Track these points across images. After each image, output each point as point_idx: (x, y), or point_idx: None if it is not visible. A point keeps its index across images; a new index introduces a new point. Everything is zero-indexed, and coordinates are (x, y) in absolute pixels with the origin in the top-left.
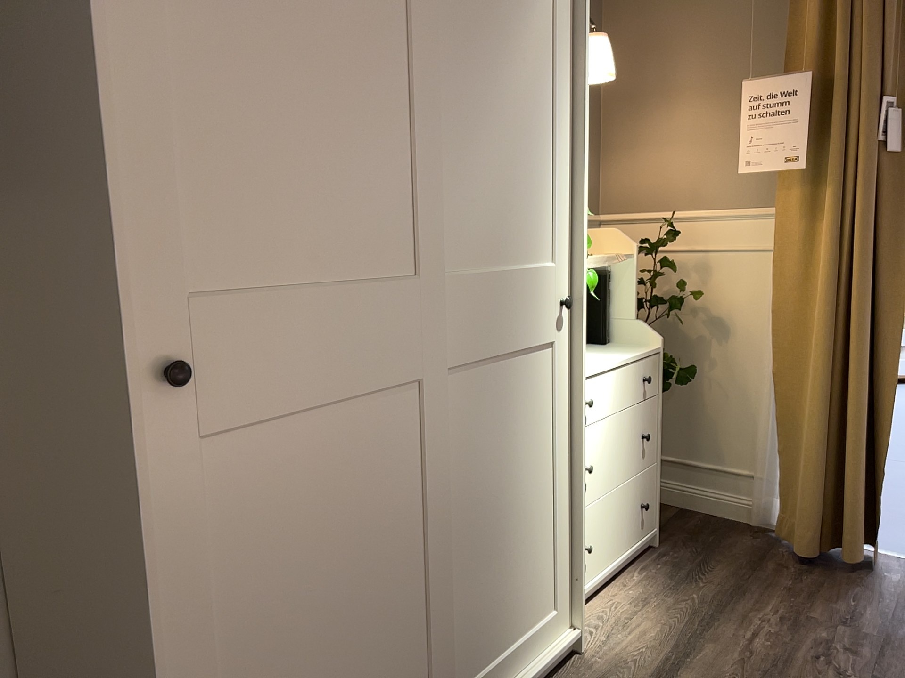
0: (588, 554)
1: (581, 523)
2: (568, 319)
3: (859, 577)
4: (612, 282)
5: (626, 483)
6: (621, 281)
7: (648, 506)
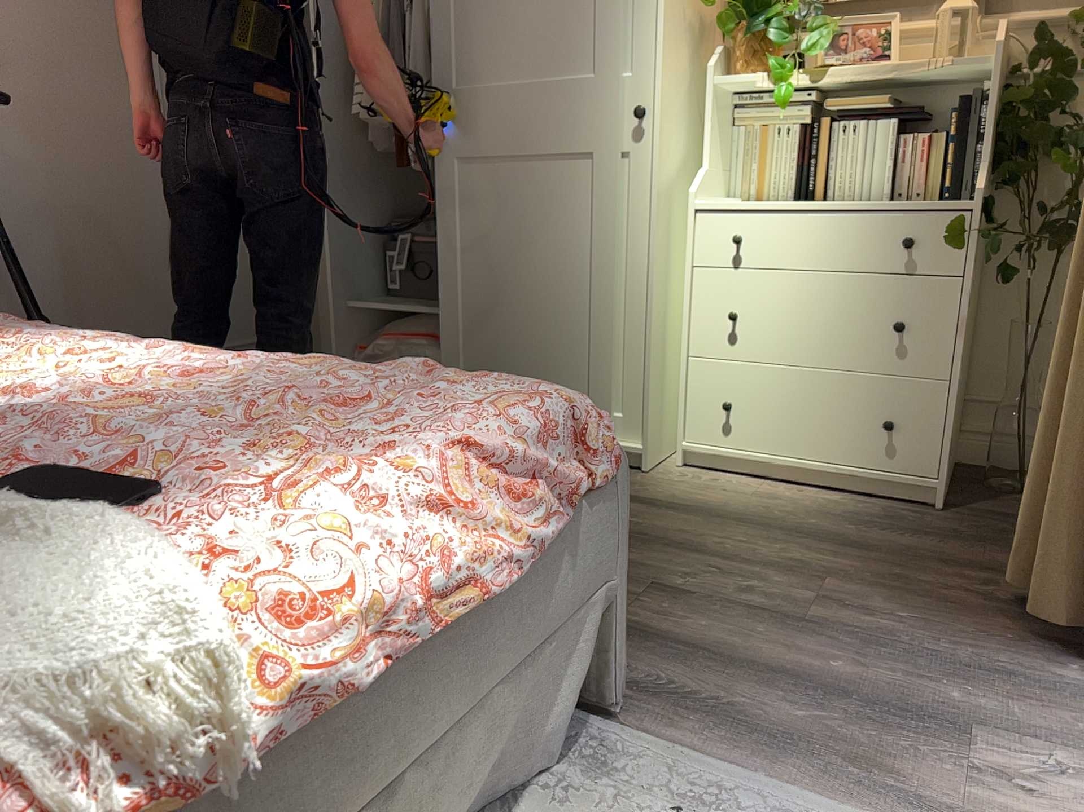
0: (736, 416)
1: (650, 342)
2: (649, 131)
3: (1037, 649)
4: (985, 105)
5: (838, 372)
6: (990, 104)
7: (886, 425)
